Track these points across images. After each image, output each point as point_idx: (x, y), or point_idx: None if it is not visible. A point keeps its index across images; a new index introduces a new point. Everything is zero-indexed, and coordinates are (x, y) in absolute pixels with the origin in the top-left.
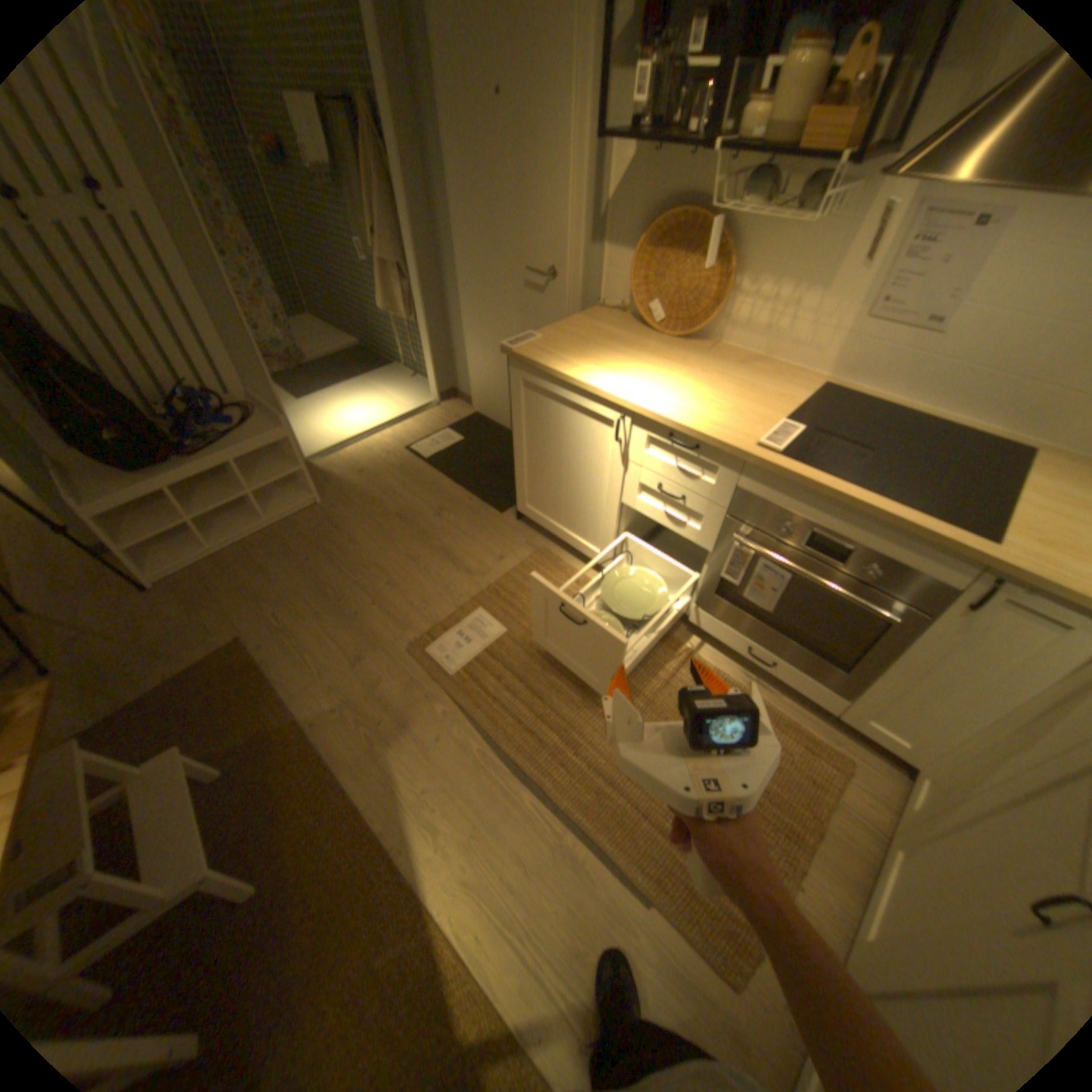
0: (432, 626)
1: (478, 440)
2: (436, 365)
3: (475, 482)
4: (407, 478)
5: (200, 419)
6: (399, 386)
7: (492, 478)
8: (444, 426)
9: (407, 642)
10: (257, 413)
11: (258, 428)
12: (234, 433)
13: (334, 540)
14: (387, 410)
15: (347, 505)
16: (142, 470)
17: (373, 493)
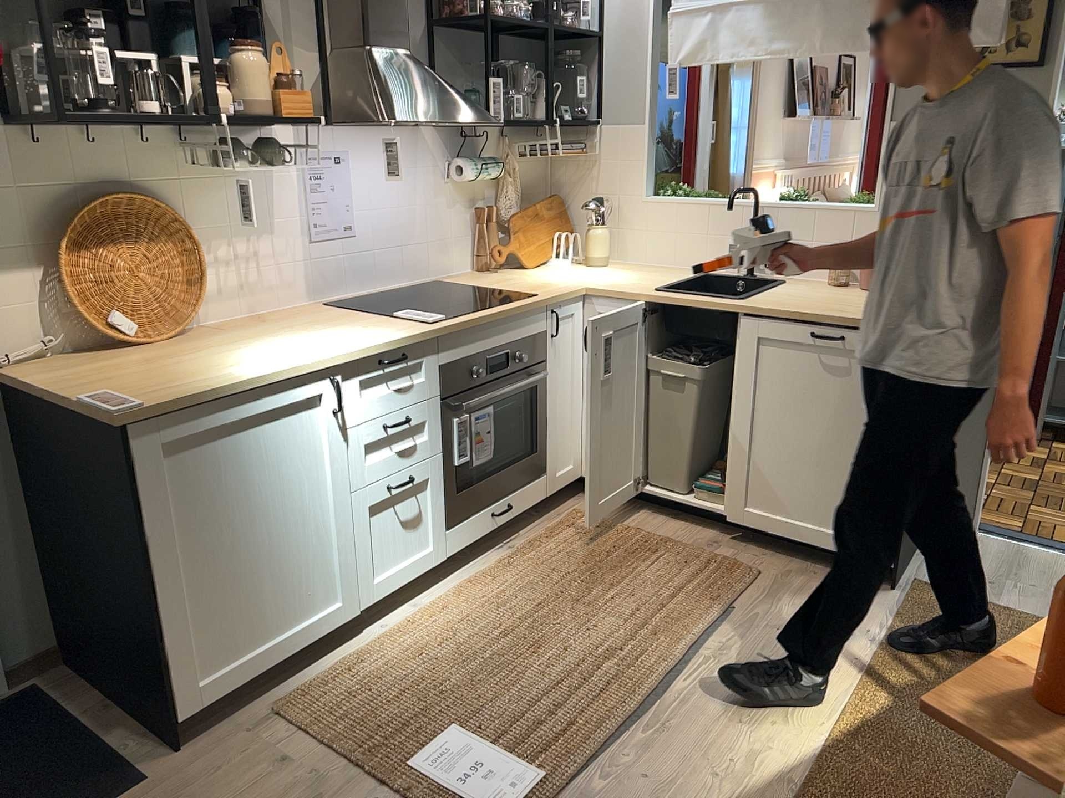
0: None
1: None
2: None
3: None
4: None
5: None
6: None
7: None
8: None
9: None
10: None
11: None
12: None
13: None
14: None
15: None
16: None
17: None
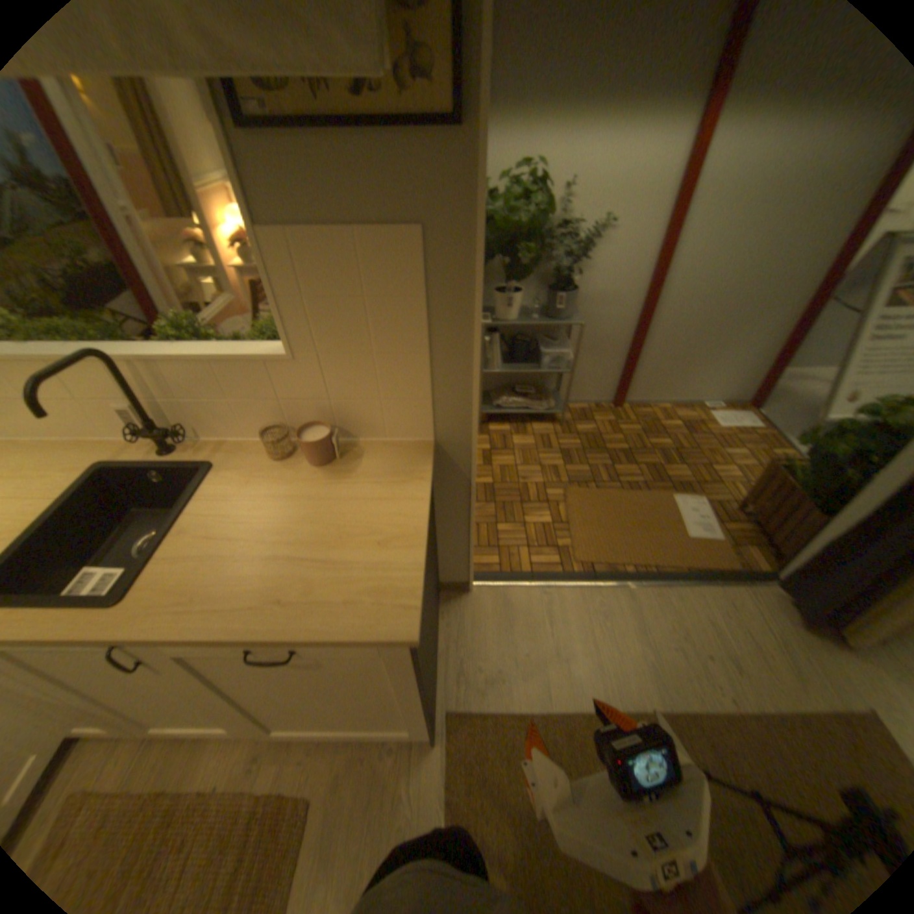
0: None
1: None
2: None
3: None
4: None
5: None
6: None
7: None
8: None
9: None
10: None
11: None
12: None
13: None
14: None
15: None
16: None
17: None
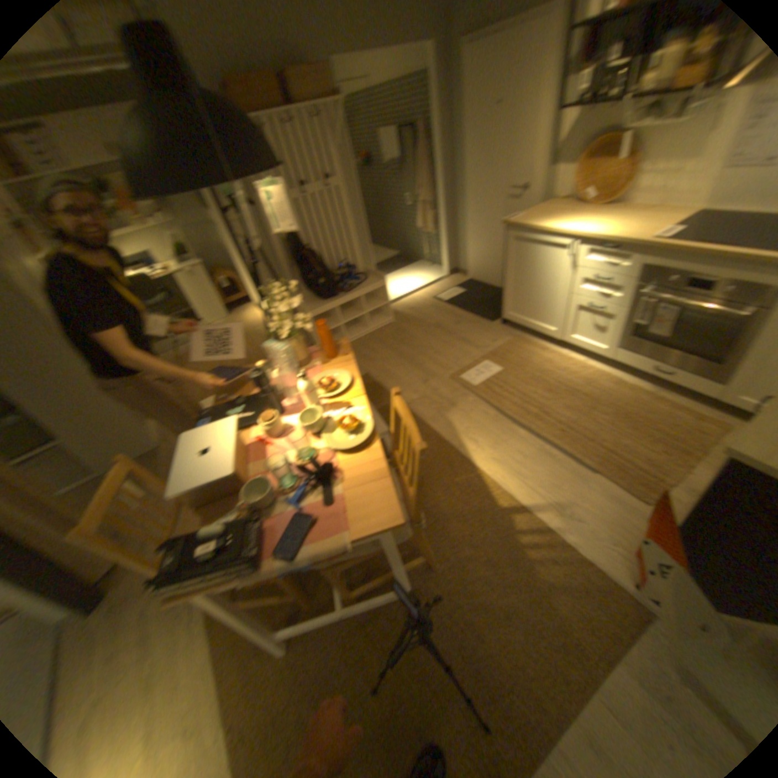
0: (462, 368)
1: (474, 290)
2: (448, 255)
3: (476, 309)
4: (437, 310)
5: (347, 280)
6: (425, 270)
7: (485, 307)
8: (453, 286)
9: (450, 374)
10: (371, 275)
11: (374, 281)
12: (364, 283)
13: (405, 336)
14: (421, 281)
15: (408, 322)
16: (330, 298)
17: (421, 317)
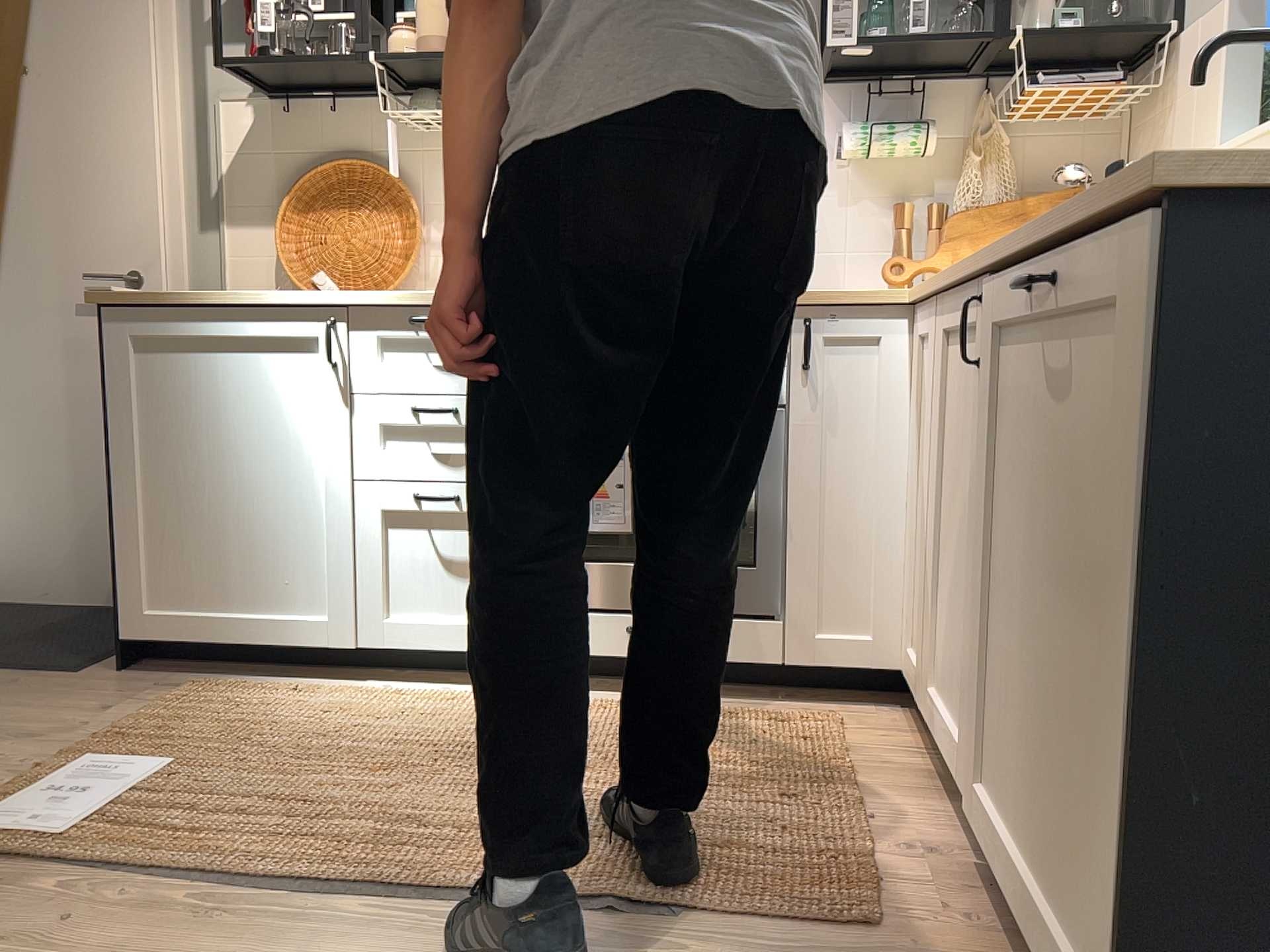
0: None
1: None
2: None
3: None
4: None
5: None
6: None
7: (26, 647)
8: None
9: None
10: None
11: None
12: None
13: None
14: None
15: None
16: None
17: None
